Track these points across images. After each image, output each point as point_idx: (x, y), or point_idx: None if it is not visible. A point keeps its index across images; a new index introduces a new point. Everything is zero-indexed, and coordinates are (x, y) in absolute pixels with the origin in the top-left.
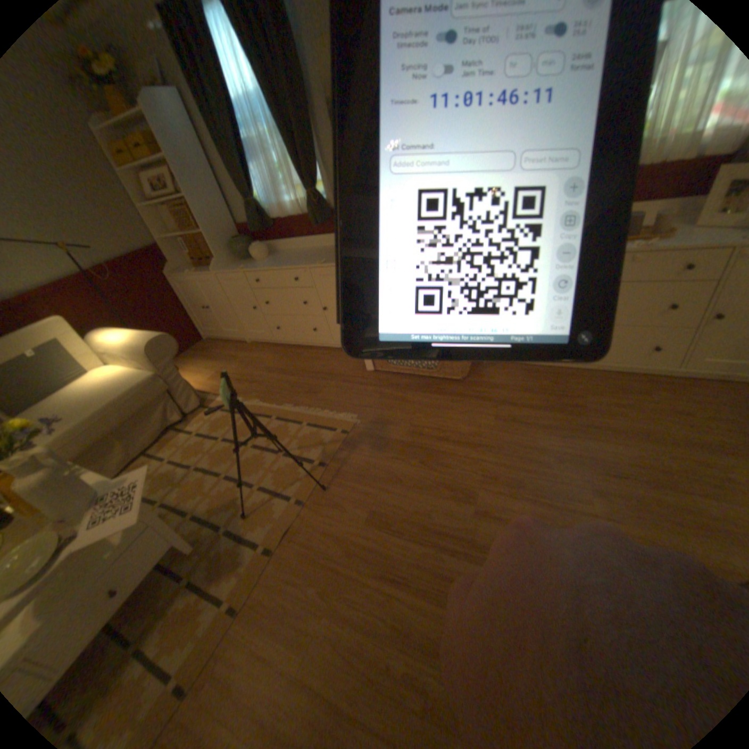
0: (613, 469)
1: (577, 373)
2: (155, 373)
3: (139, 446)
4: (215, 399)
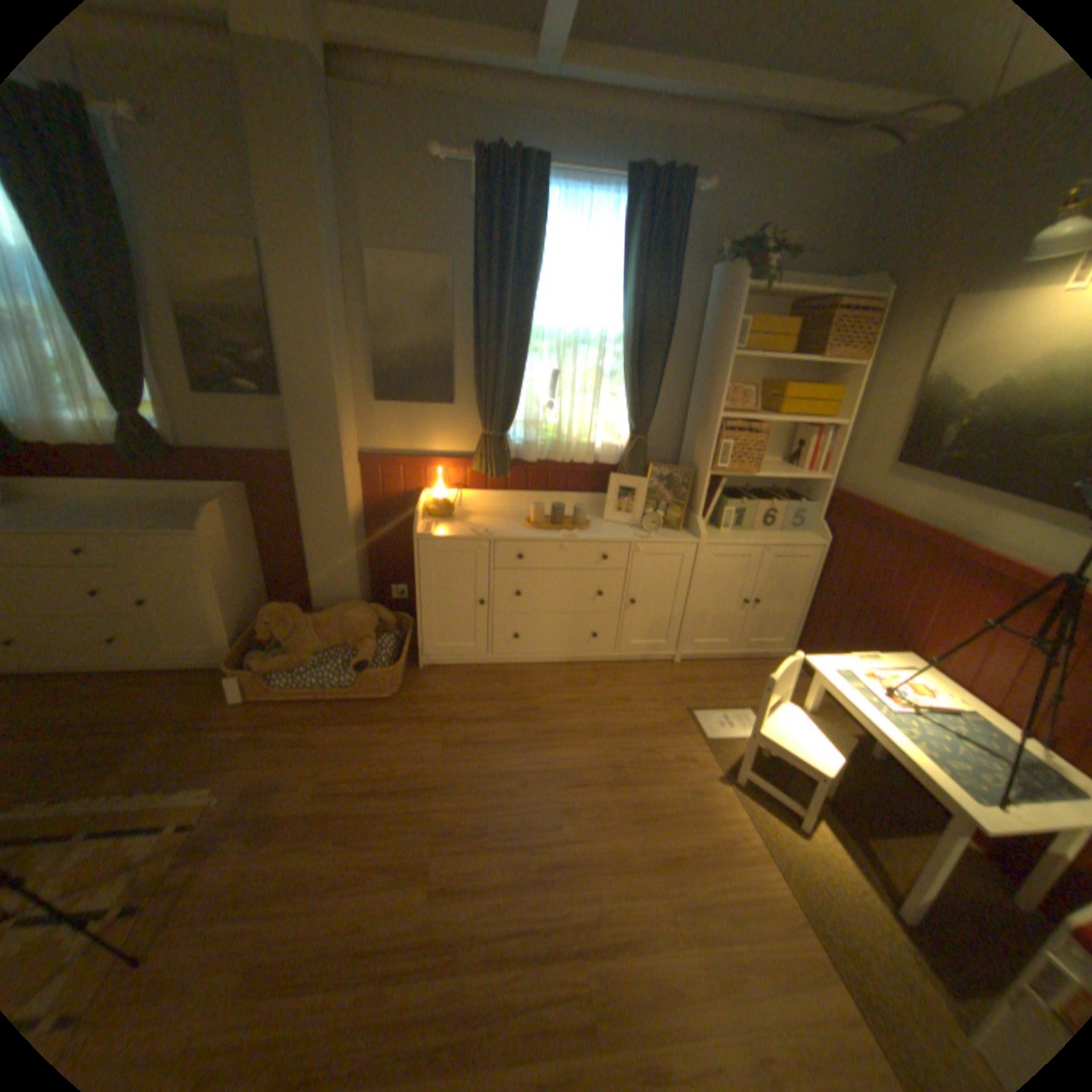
0: (575, 780)
1: (527, 670)
2: None
3: None
4: None
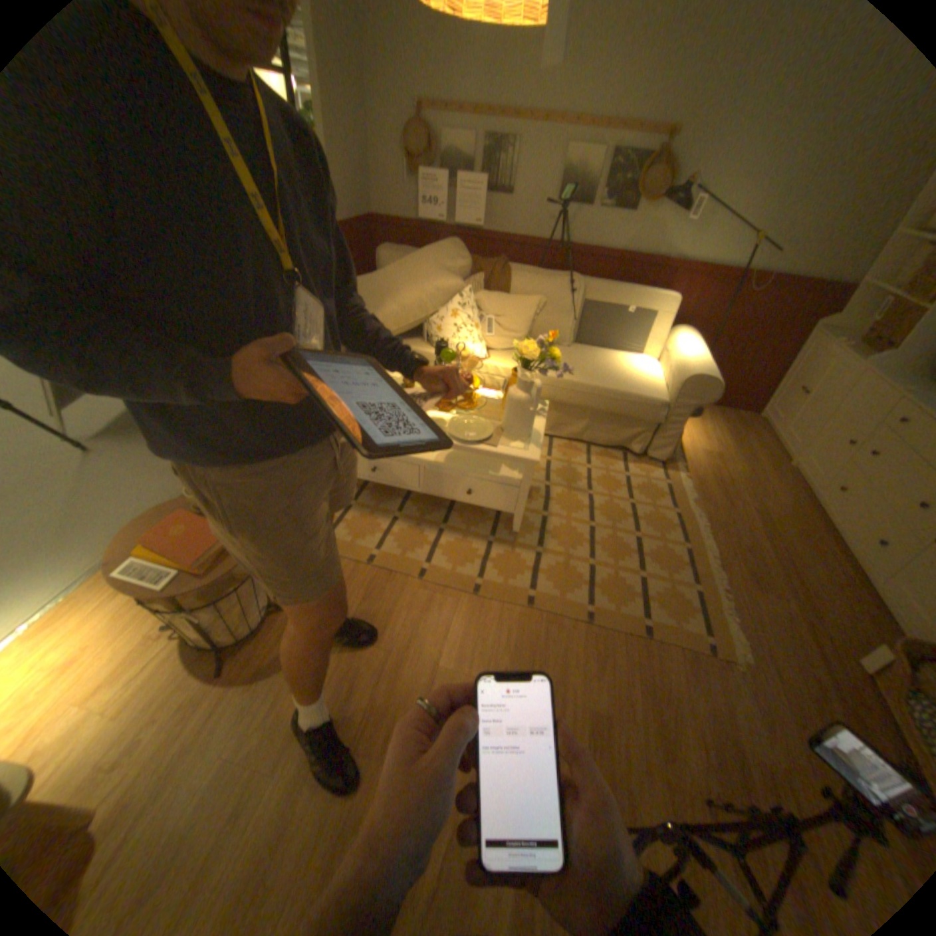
0: None
1: None
2: (667, 405)
3: (591, 440)
4: (678, 474)
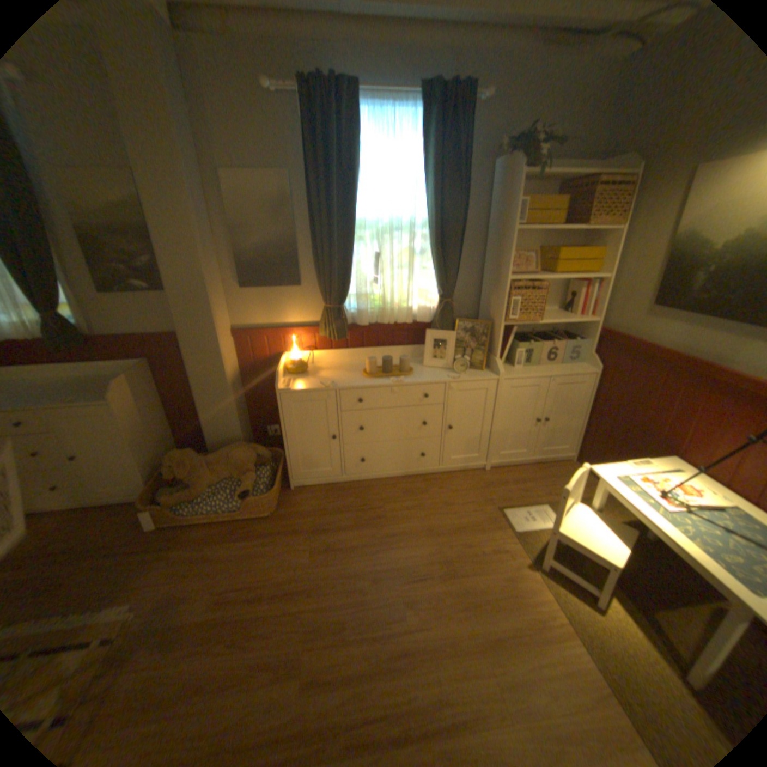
0: (415, 575)
1: (373, 485)
2: None
3: None
4: None
